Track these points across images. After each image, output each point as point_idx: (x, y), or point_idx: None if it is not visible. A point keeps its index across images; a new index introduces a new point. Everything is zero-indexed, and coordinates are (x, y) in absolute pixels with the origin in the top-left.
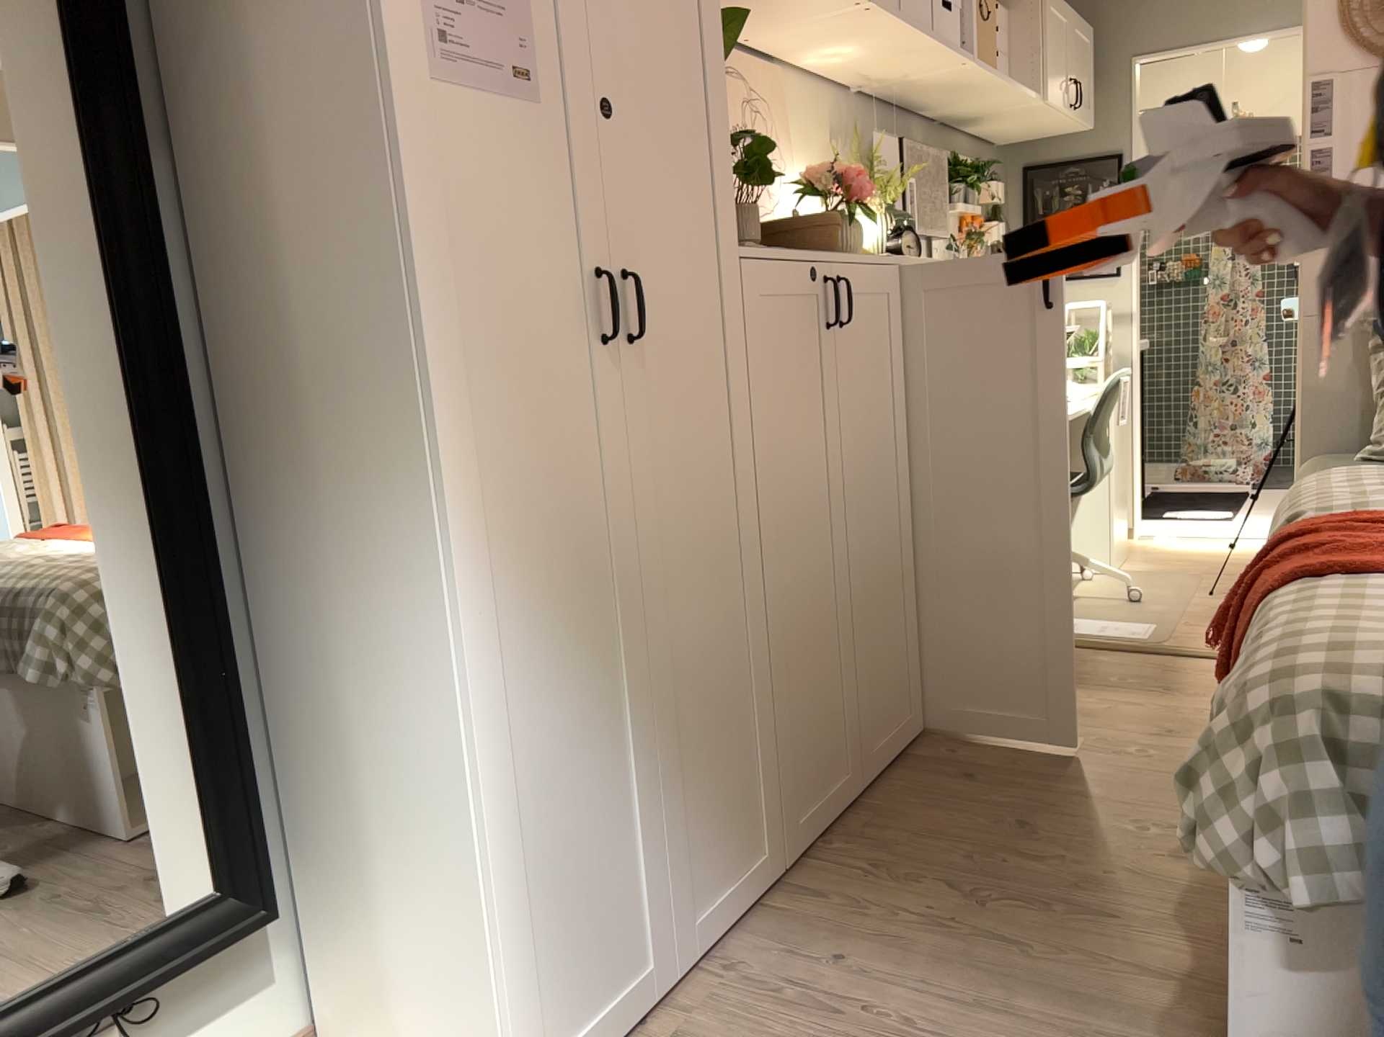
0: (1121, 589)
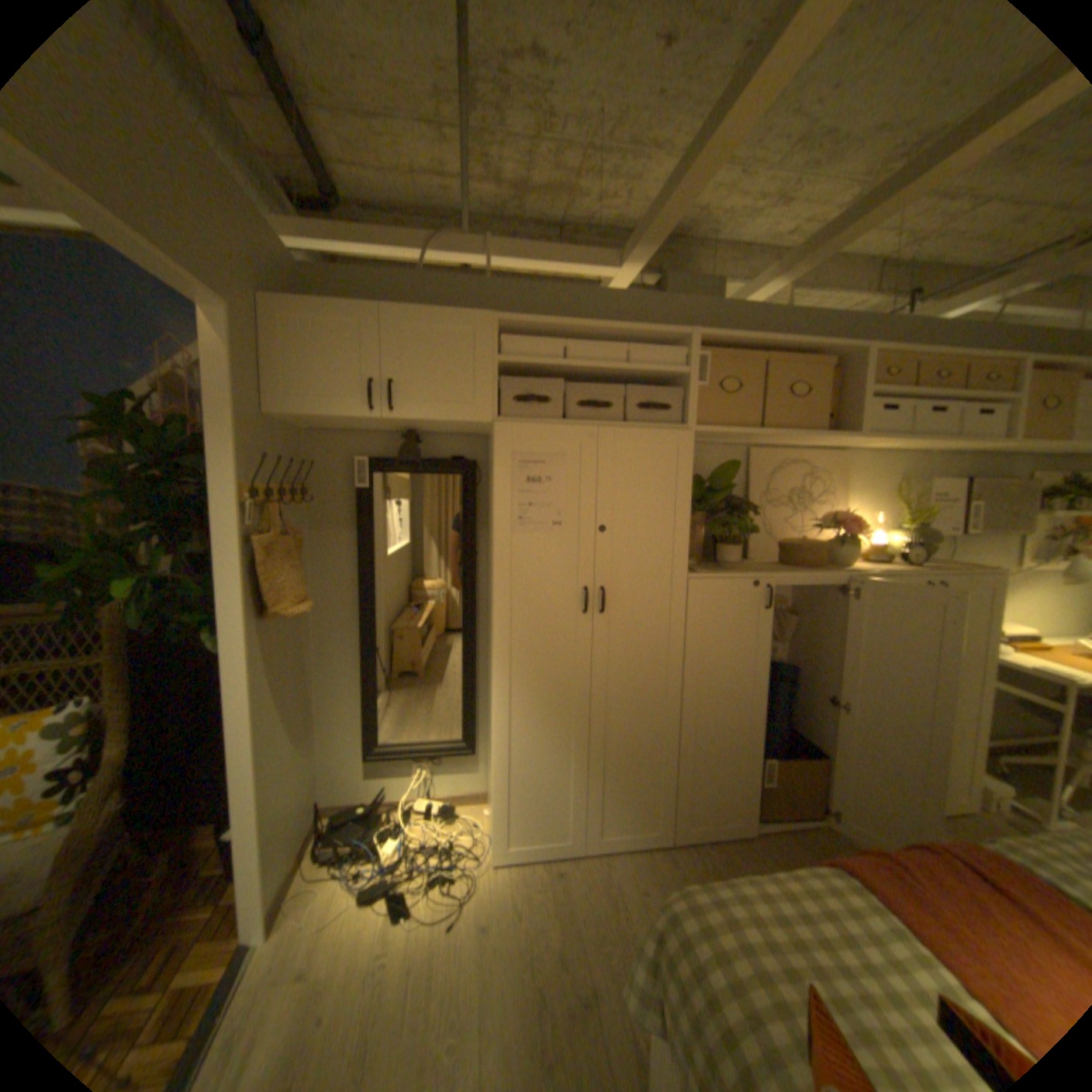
0: None
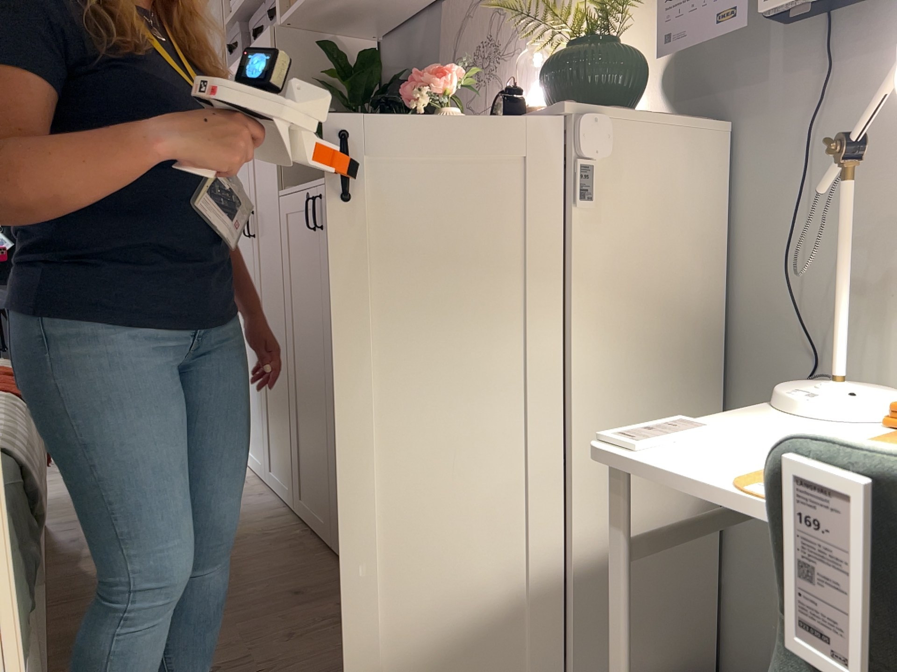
0: None
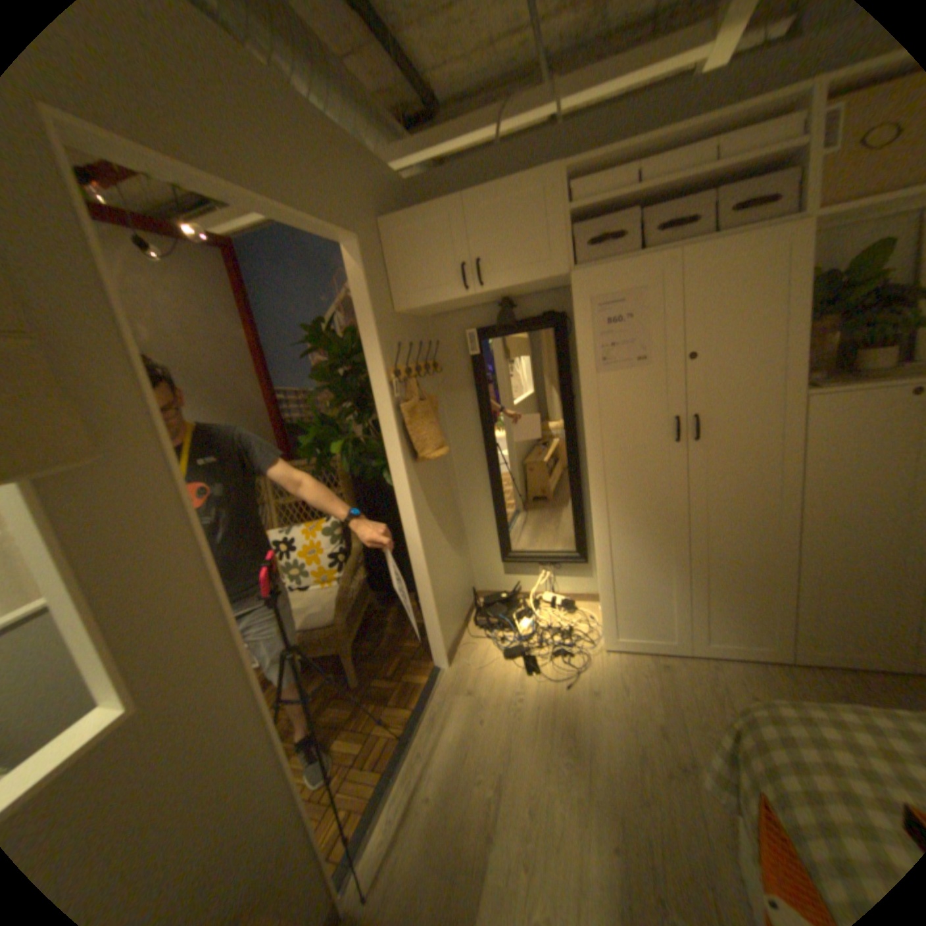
0: None
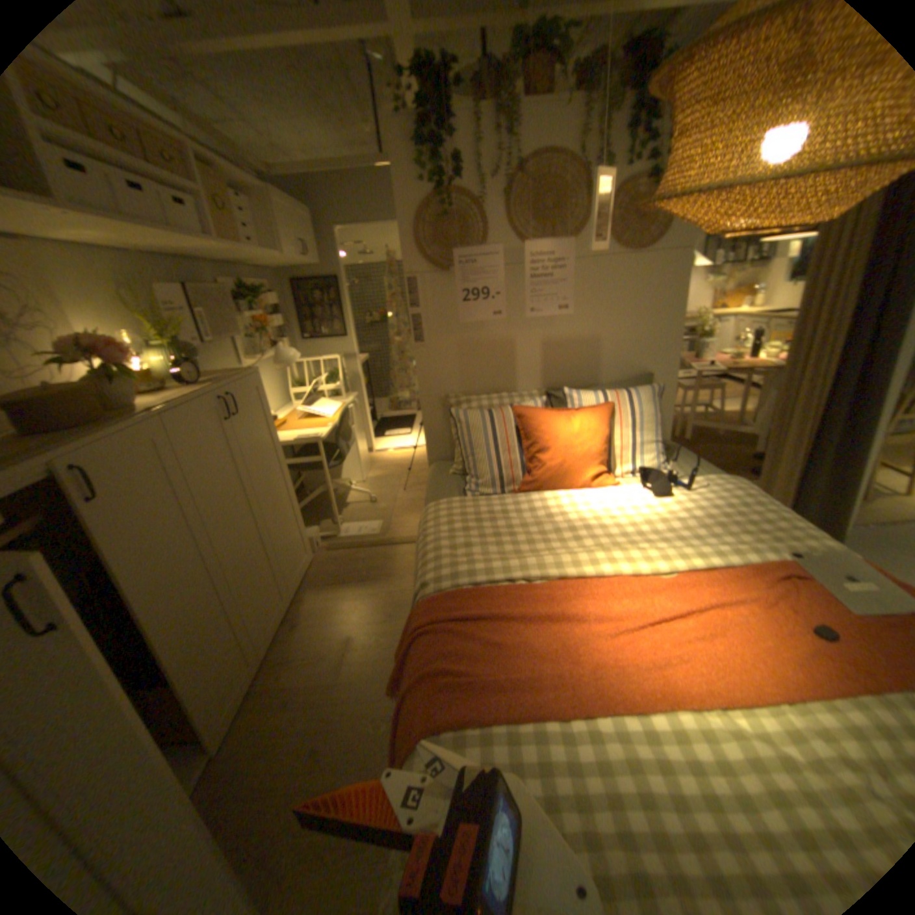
0: (366, 493)
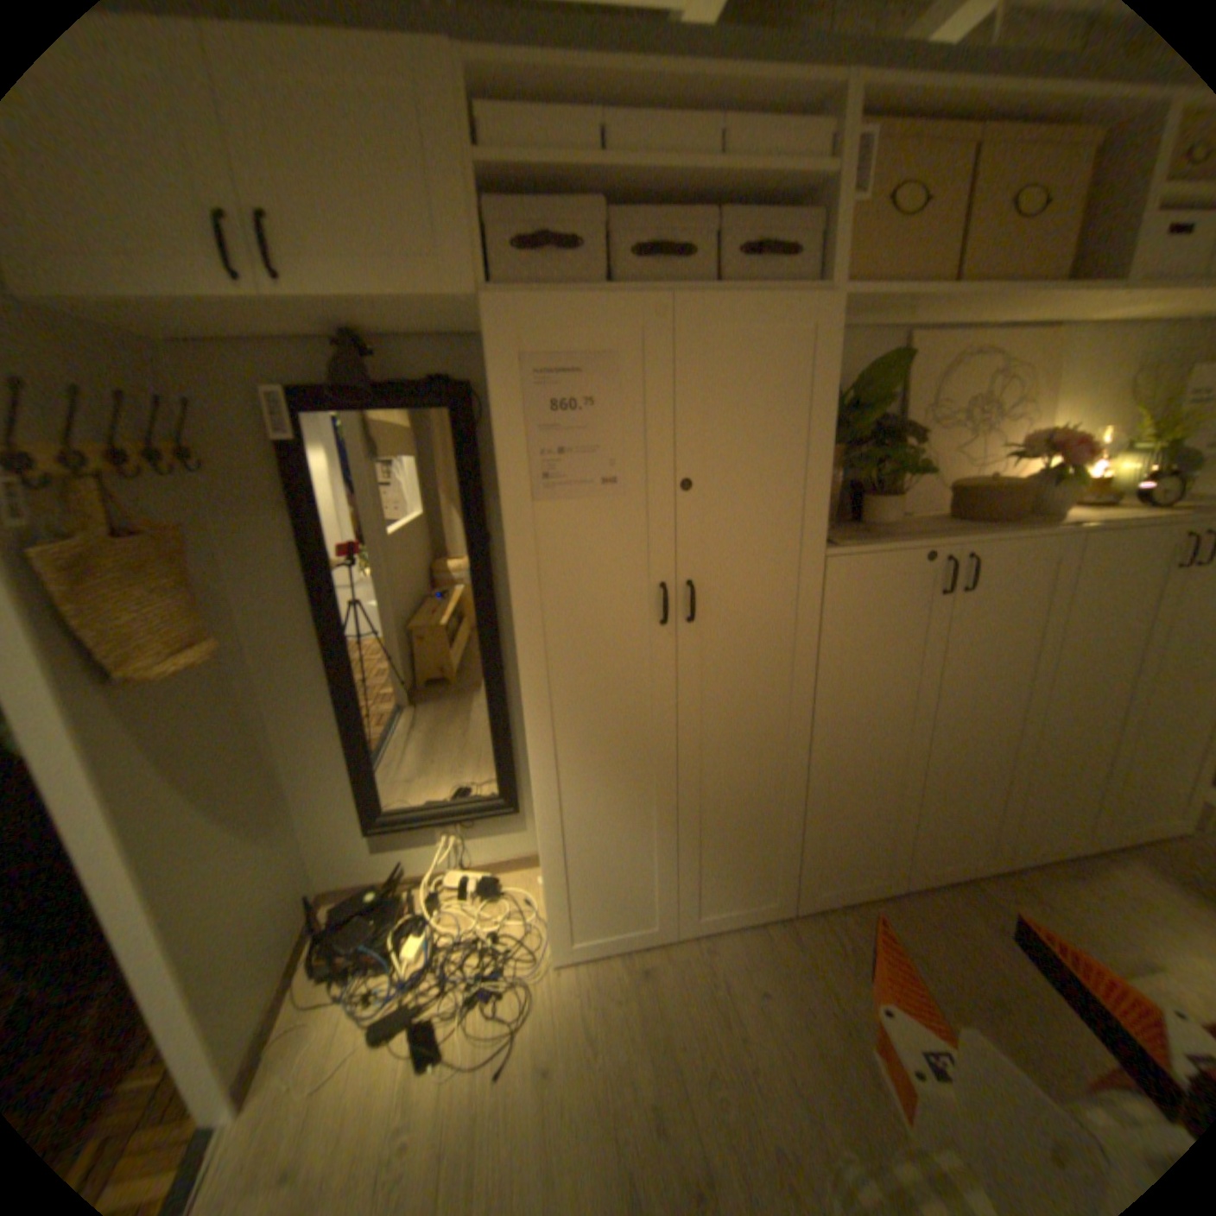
0: None
